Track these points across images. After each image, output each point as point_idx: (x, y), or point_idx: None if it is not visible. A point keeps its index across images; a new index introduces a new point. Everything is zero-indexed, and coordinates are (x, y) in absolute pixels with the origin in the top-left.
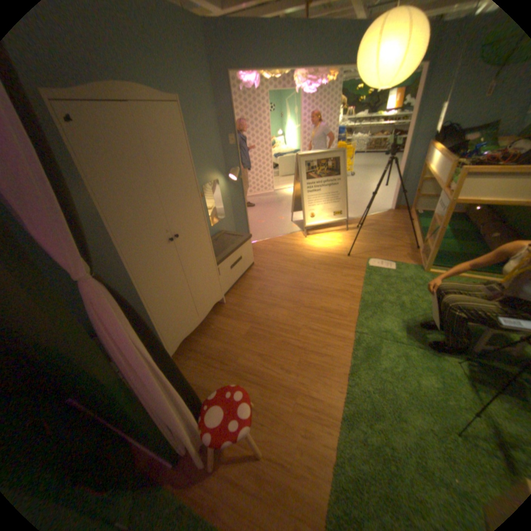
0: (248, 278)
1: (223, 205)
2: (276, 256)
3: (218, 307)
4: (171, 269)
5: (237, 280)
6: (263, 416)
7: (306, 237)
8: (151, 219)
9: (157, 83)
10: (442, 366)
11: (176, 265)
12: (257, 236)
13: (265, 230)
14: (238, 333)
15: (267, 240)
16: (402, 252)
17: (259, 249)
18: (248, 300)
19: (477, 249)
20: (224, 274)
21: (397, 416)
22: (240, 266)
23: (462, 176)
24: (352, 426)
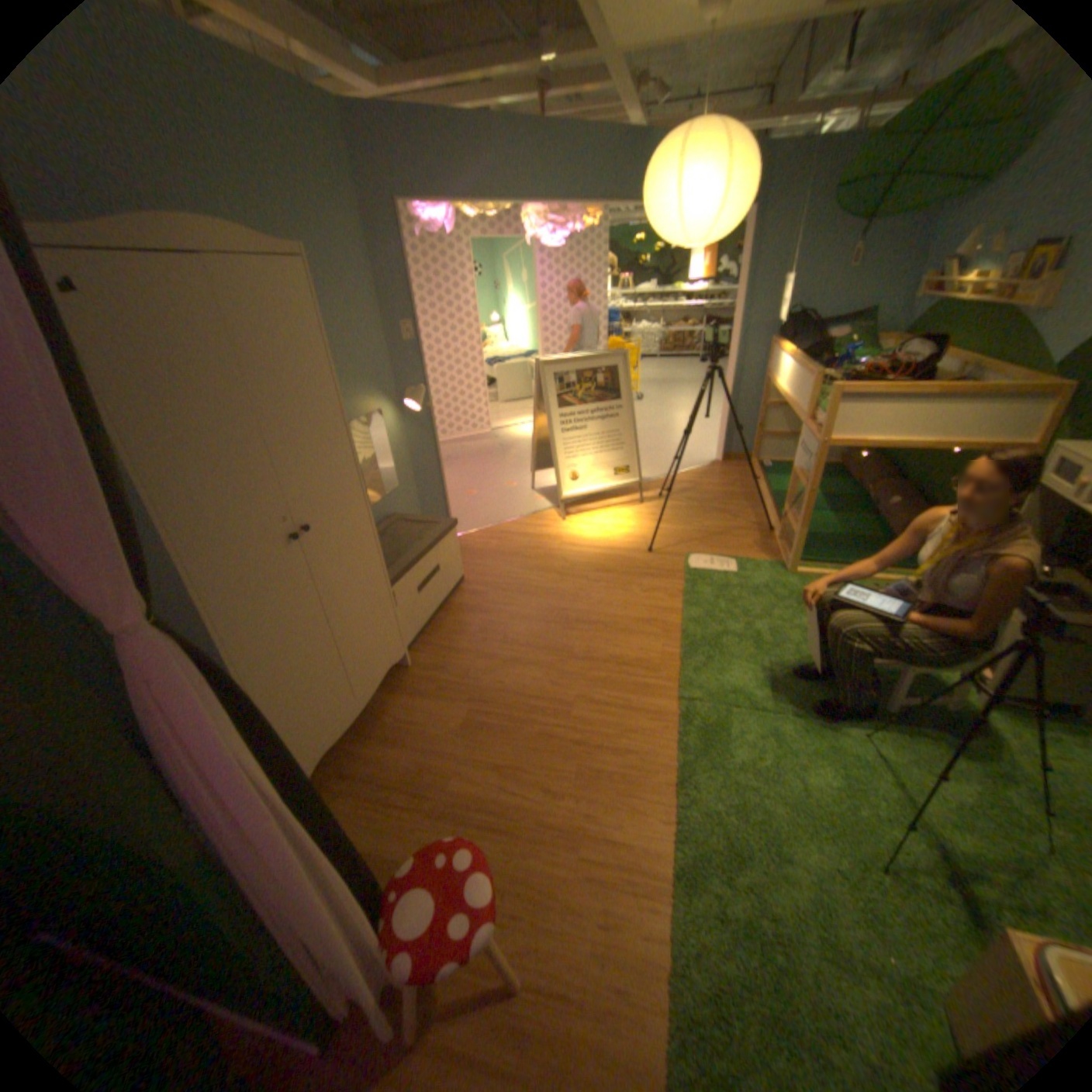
0: (454, 610)
1: (394, 461)
2: (507, 560)
3: (394, 677)
4: (292, 601)
5: (433, 616)
6: (515, 898)
7: (564, 519)
8: (247, 494)
9: (249, 217)
10: (839, 747)
11: (305, 592)
12: (465, 521)
13: (482, 509)
14: (445, 727)
15: (488, 530)
16: (744, 540)
17: (472, 548)
18: (459, 656)
19: (868, 527)
20: (405, 603)
21: (774, 853)
22: (436, 585)
23: (832, 401)
24: (693, 888)
